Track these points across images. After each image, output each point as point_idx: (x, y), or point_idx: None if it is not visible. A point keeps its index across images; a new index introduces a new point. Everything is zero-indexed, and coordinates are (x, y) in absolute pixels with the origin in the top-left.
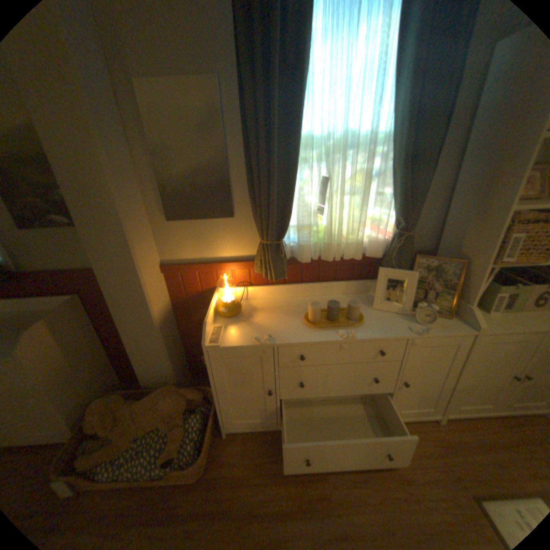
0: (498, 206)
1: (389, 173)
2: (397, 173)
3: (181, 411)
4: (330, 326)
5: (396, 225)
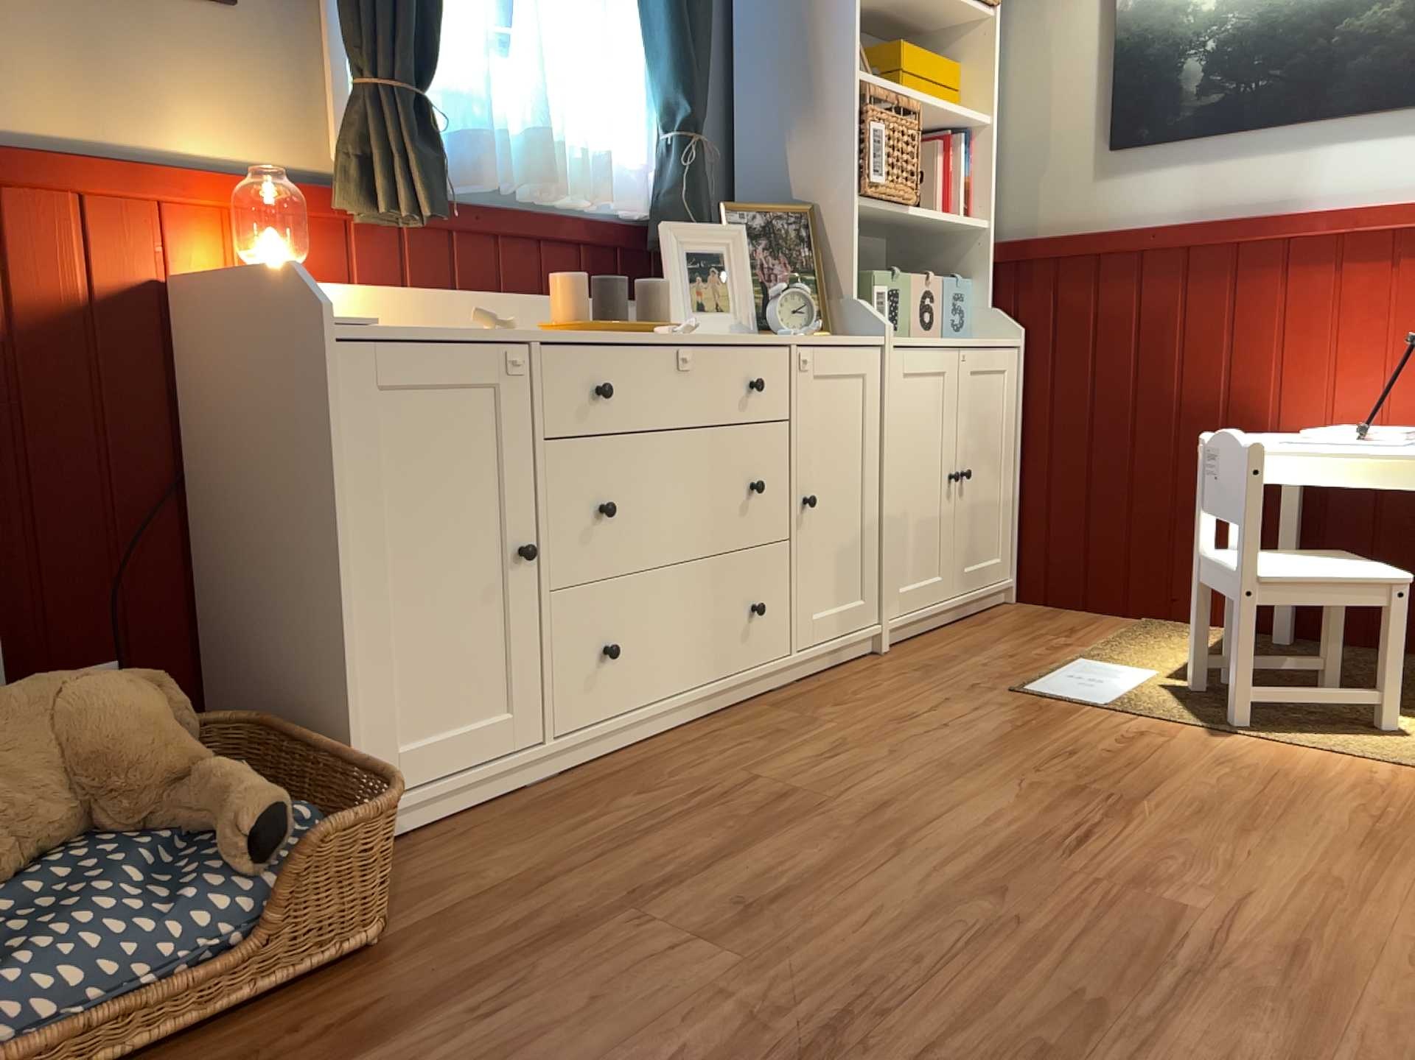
0: (830, 81)
1: None
2: None
3: (176, 729)
4: (628, 325)
5: (664, 128)
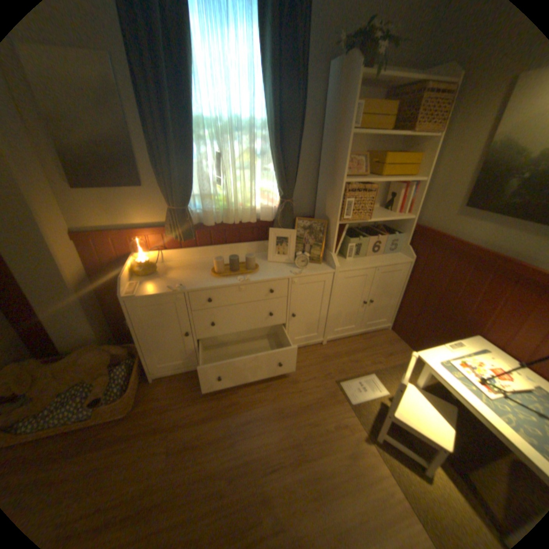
0: (338, 180)
1: (269, 152)
2: (273, 153)
3: (105, 363)
4: (231, 274)
5: (279, 195)
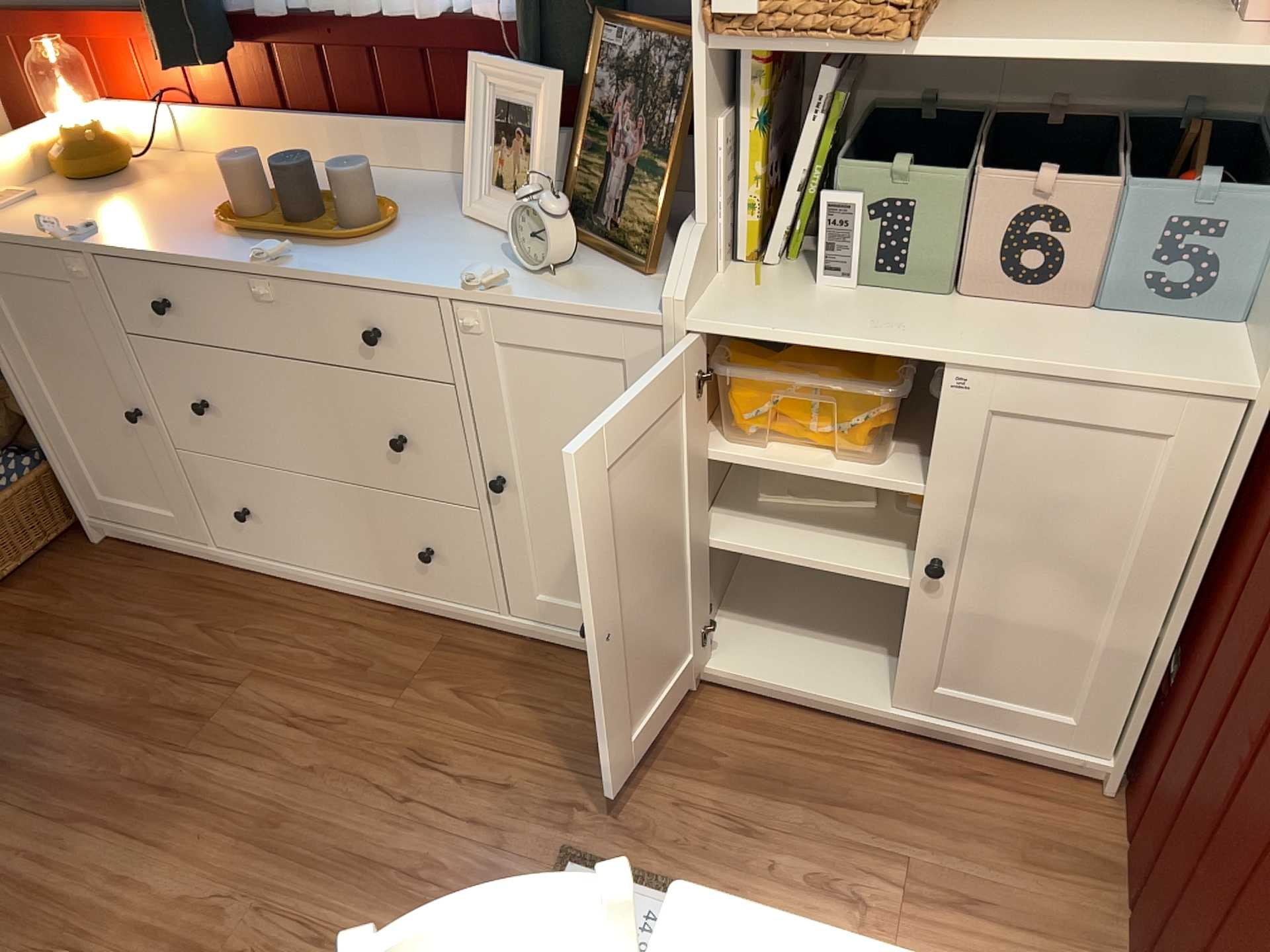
0: None
1: None
2: None
3: None
4: (267, 234)
5: None
